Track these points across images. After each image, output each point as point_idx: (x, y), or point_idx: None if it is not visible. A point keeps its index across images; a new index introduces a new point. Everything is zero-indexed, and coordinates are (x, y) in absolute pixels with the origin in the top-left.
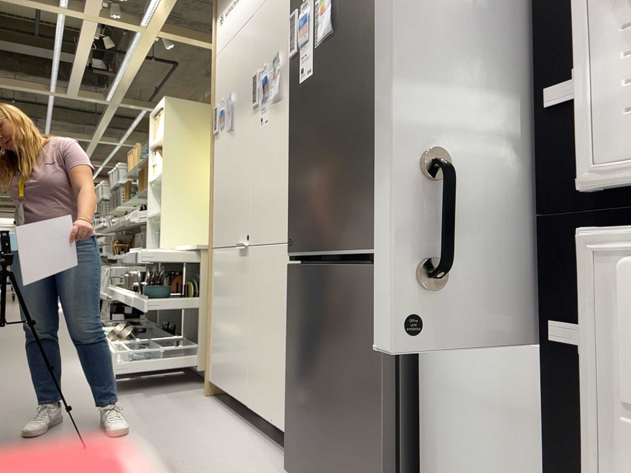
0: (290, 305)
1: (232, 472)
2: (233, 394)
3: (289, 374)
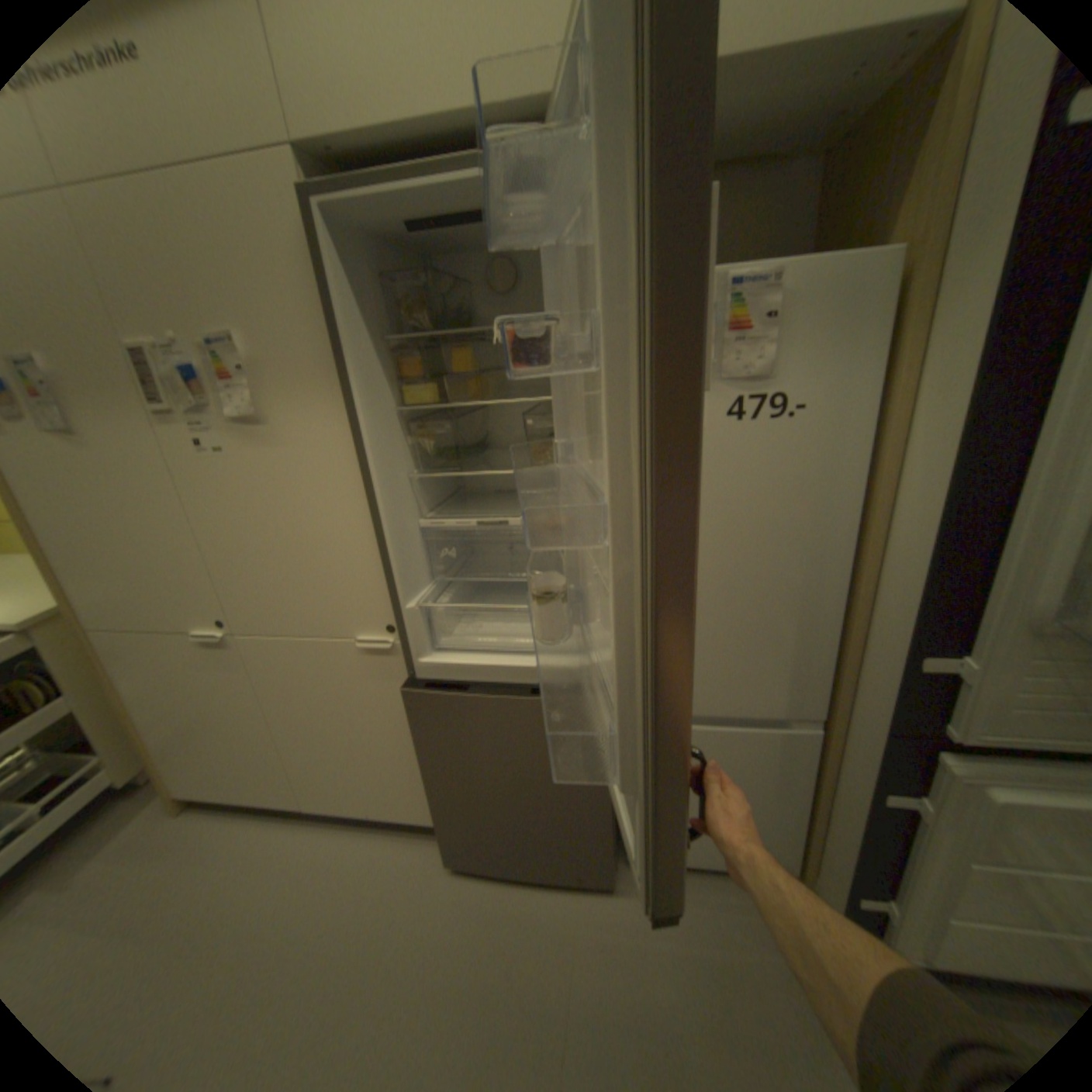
0: (418, 730)
1: (377, 910)
2: (255, 804)
3: (433, 791)
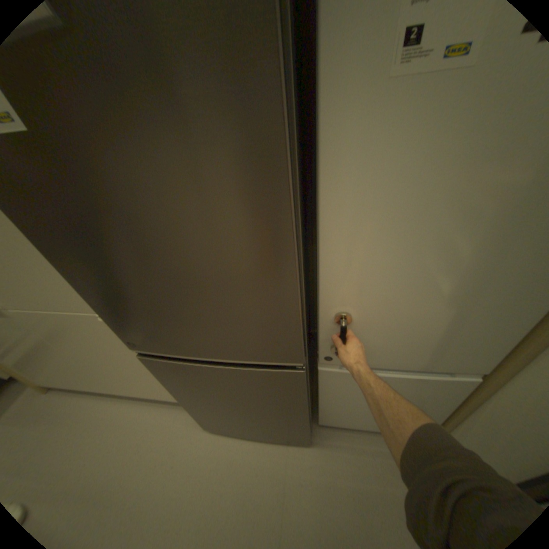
0: (160, 378)
1: (164, 457)
2: (86, 390)
3: (184, 404)
